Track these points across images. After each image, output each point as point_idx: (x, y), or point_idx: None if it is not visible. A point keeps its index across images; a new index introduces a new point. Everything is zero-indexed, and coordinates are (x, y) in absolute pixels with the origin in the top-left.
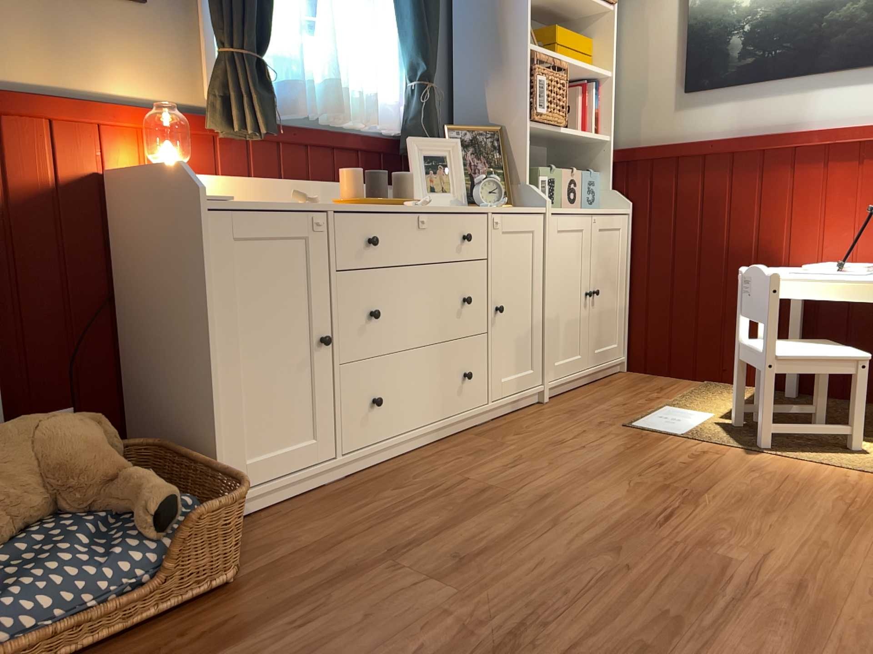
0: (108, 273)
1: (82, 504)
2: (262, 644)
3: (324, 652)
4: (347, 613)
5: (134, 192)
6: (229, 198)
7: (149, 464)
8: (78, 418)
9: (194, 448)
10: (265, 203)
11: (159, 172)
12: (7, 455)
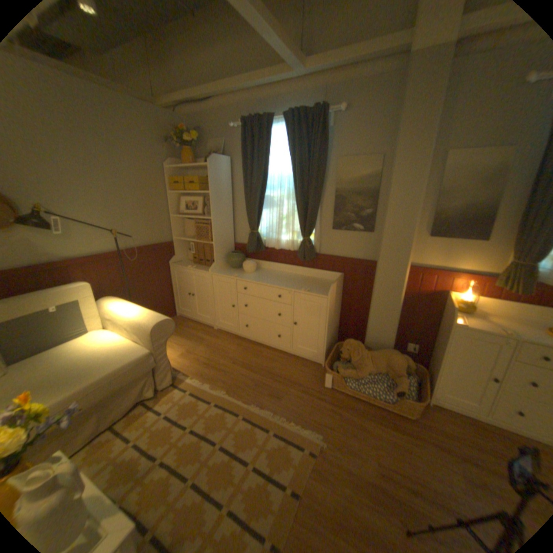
0: (441, 317)
1: (393, 377)
2: (403, 439)
3: (412, 455)
4: (429, 455)
5: (450, 304)
6: (468, 325)
7: (423, 374)
8: (403, 357)
9: (434, 380)
10: (489, 328)
11: (461, 301)
12: (383, 358)
